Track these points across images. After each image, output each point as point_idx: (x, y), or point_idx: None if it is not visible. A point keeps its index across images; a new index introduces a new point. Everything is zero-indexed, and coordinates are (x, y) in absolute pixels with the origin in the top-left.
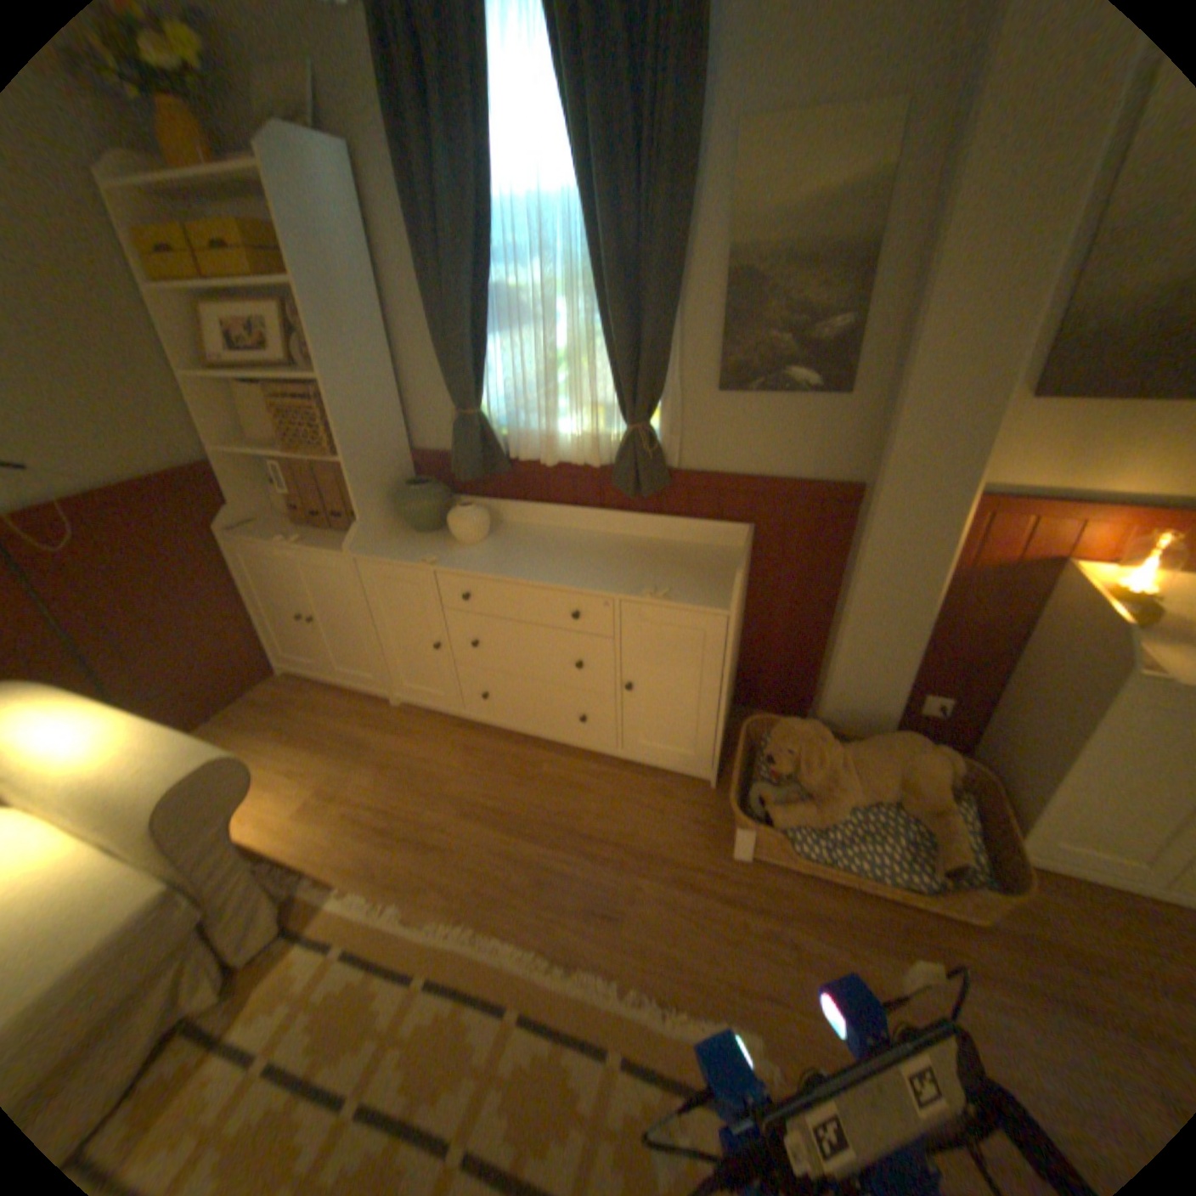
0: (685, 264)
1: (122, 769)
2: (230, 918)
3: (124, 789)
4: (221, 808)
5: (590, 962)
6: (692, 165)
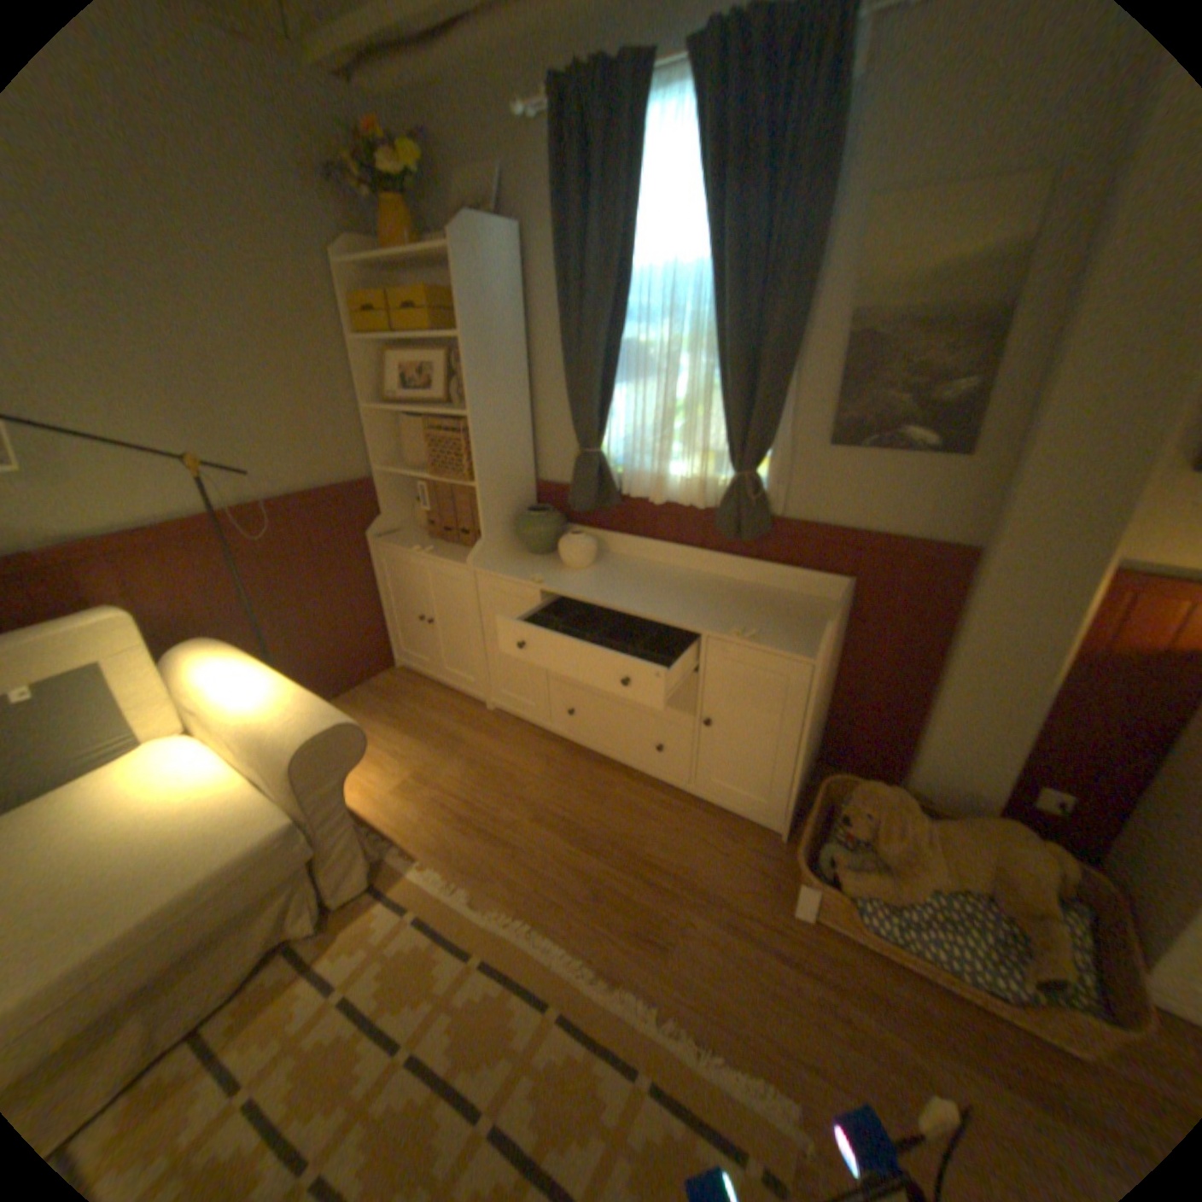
0: (808, 325)
1: (277, 717)
2: (334, 862)
3: (276, 733)
4: (342, 765)
5: (635, 983)
6: (821, 237)
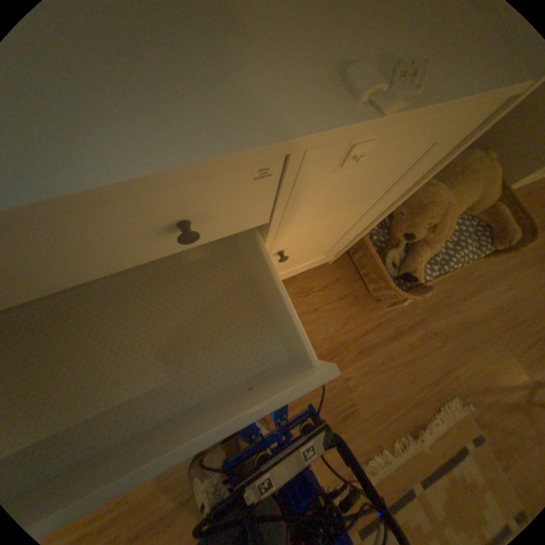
0: None
1: None
2: None
3: None
4: None
5: (361, 451)
6: None
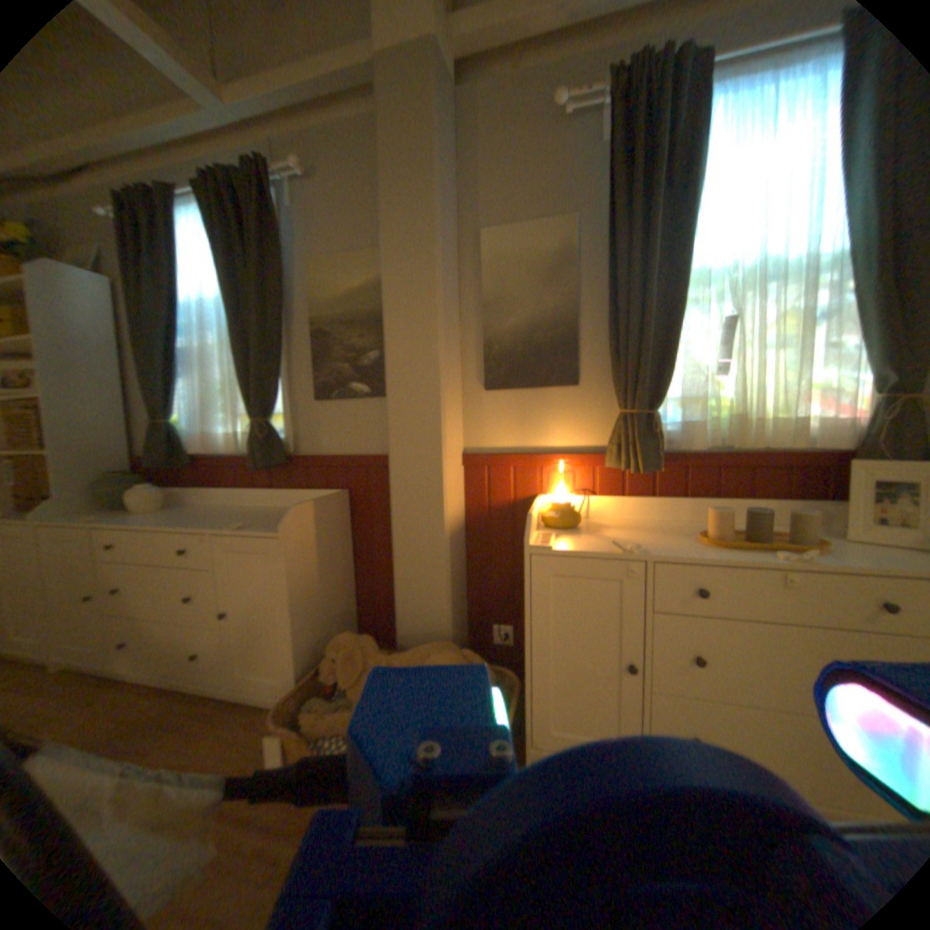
0: (291, 331)
1: None
2: None
3: None
4: None
5: None
6: (279, 278)
